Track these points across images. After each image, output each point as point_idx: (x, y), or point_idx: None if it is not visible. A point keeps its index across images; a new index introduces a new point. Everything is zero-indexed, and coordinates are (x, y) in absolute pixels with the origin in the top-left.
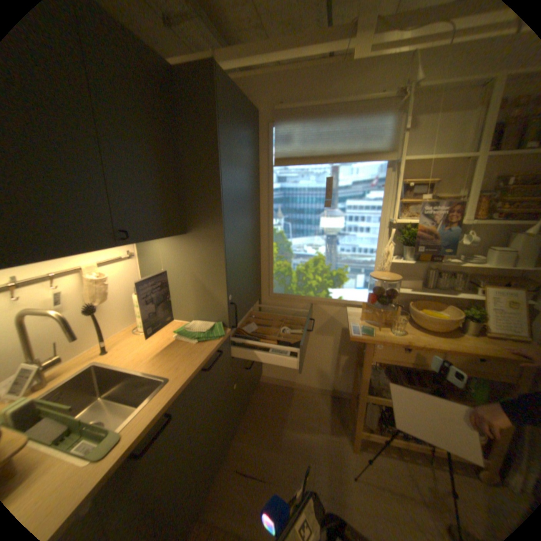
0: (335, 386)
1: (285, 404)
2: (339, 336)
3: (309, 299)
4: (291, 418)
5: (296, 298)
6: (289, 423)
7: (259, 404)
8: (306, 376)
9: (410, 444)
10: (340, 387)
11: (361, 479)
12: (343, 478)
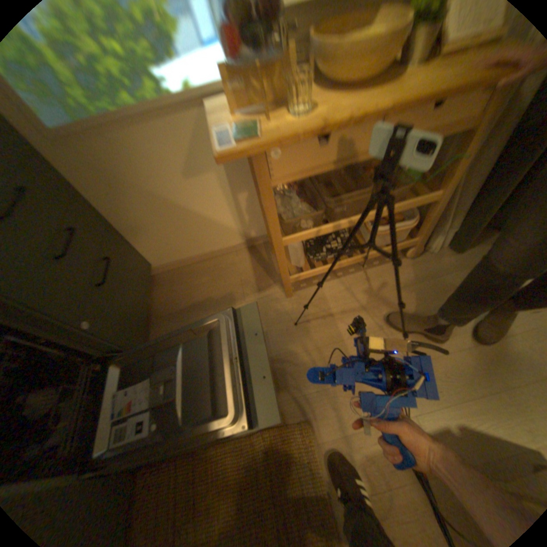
0: (246, 235)
1: (197, 285)
2: (221, 166)
3: (130, 113)
4: (209, 297)
5: (107, 122)
6: (208, 304)
7: (165, 301)
8: (207, 241)
9: (341, 262)
10: (253, 234)
11: (299, 319)
12: (282, 329)
